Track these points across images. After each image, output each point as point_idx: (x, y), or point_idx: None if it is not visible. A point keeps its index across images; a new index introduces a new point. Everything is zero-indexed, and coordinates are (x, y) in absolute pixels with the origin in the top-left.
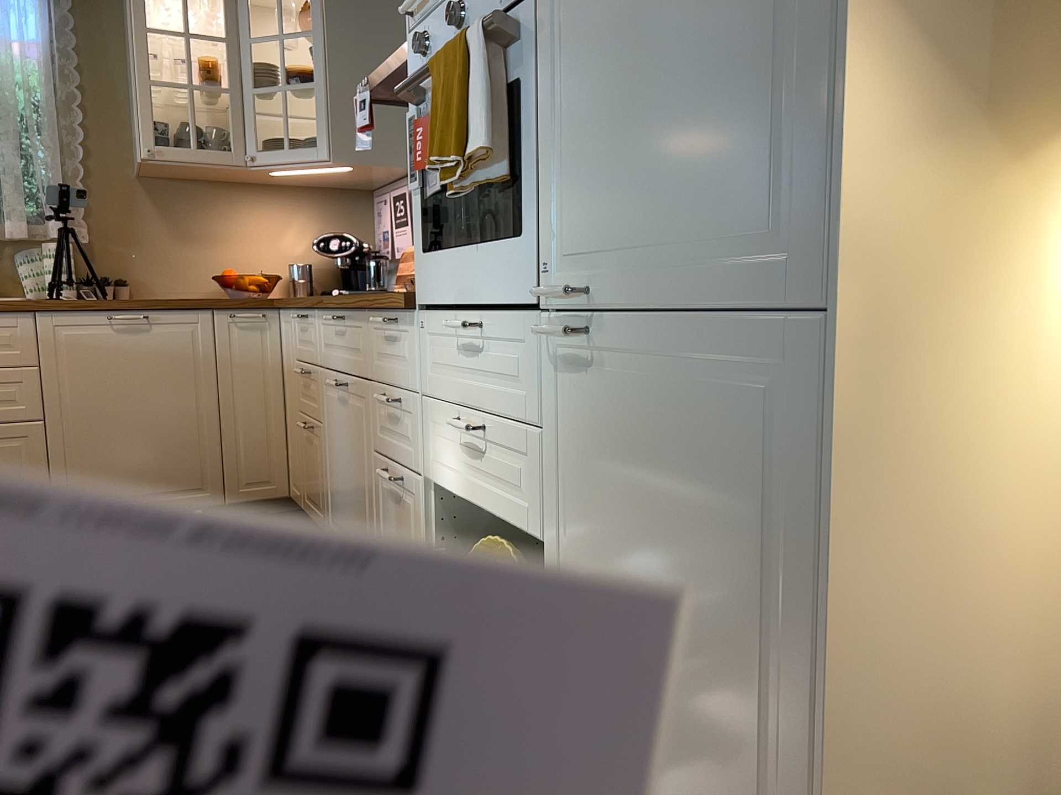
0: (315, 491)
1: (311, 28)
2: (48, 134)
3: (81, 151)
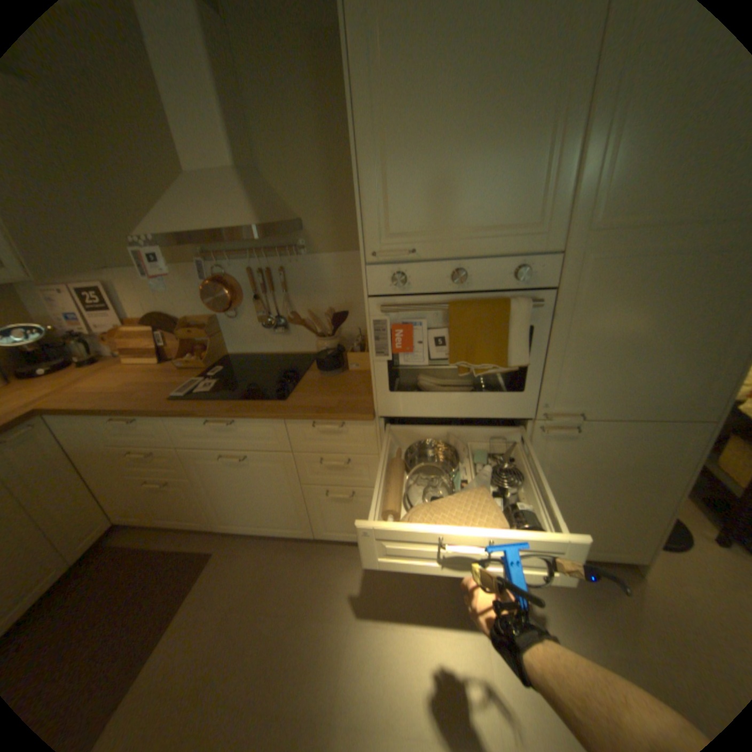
0: (178, 514)
1: None
2: None
3: None
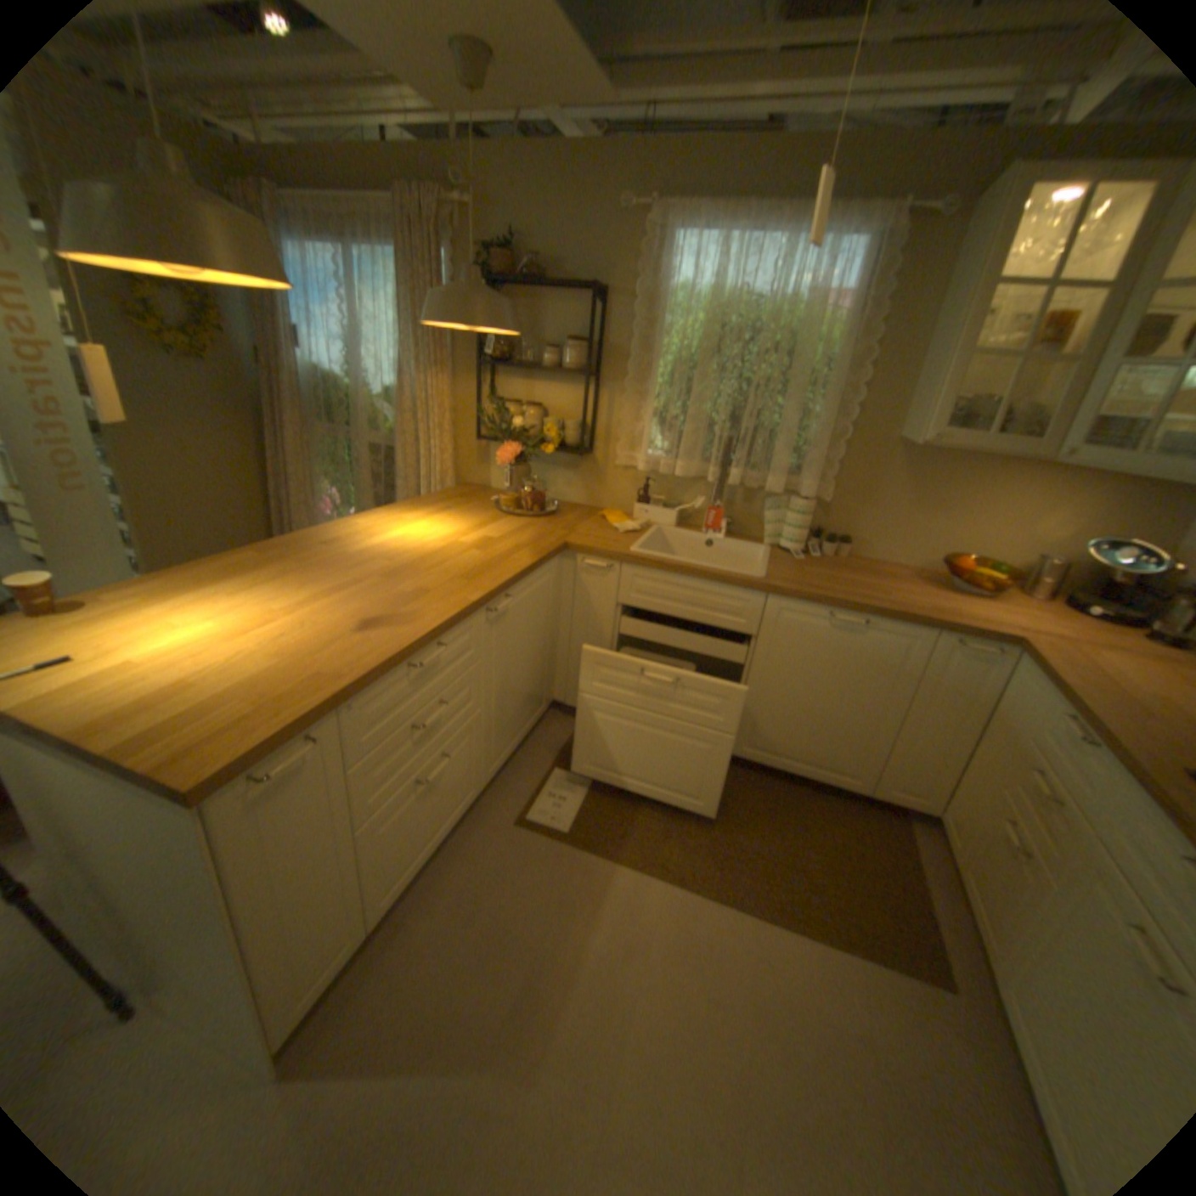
0: (995, 905)
1: None
2: (831, 393)
3: (855, 410)
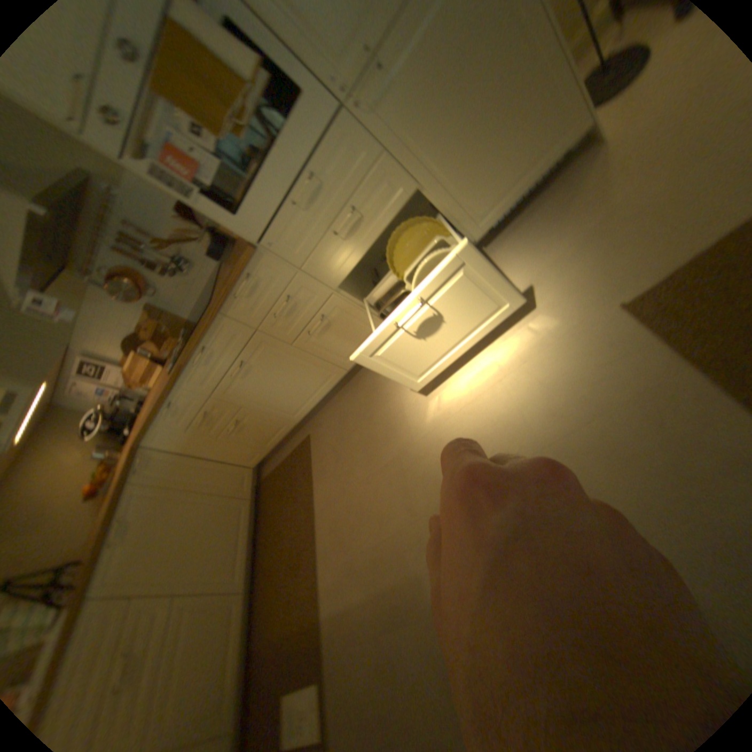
0: (269, 431)
1: None
2: None
3: None
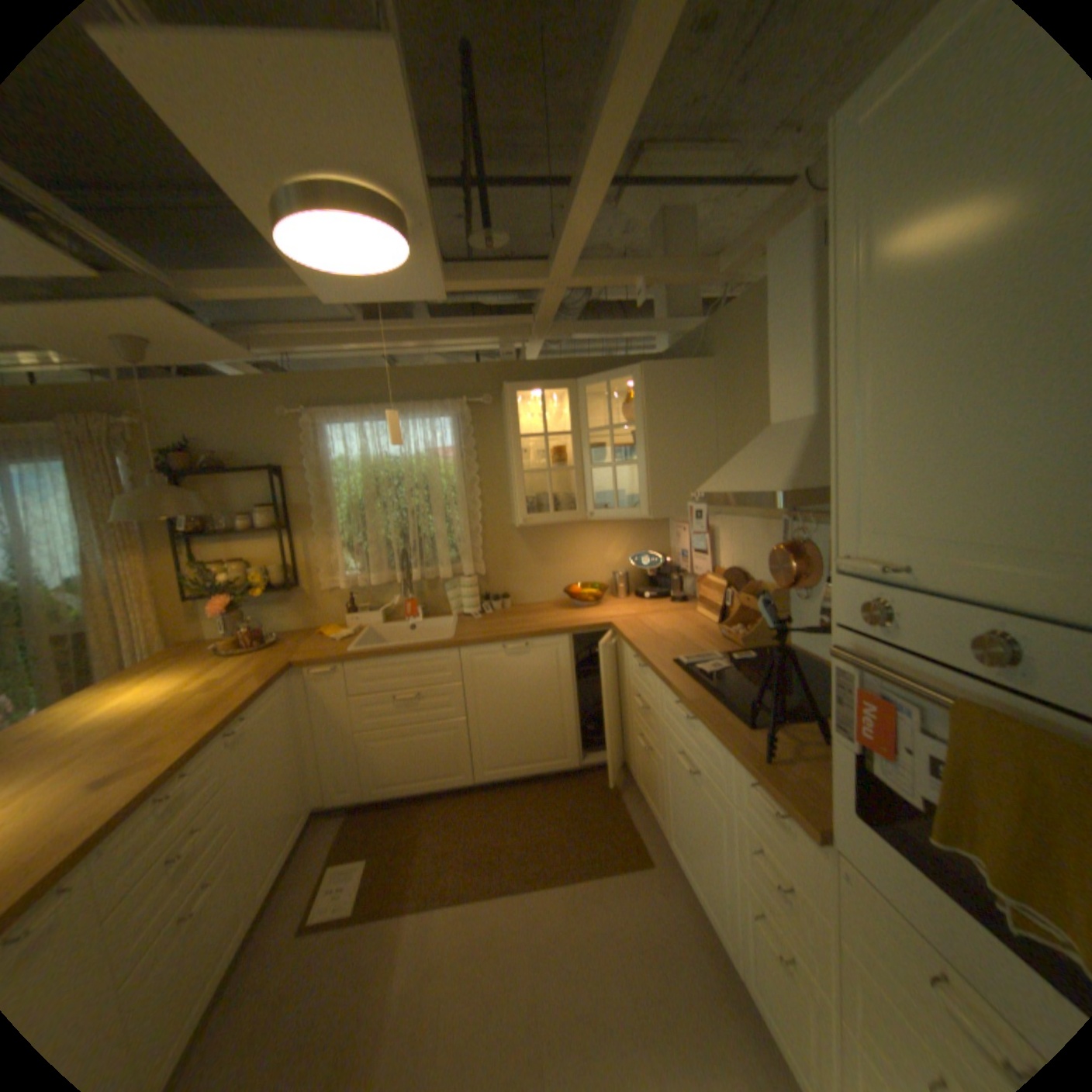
0: (652, 795)
1: (631, 417)
2: (460, 508)
3: (479, 515)
